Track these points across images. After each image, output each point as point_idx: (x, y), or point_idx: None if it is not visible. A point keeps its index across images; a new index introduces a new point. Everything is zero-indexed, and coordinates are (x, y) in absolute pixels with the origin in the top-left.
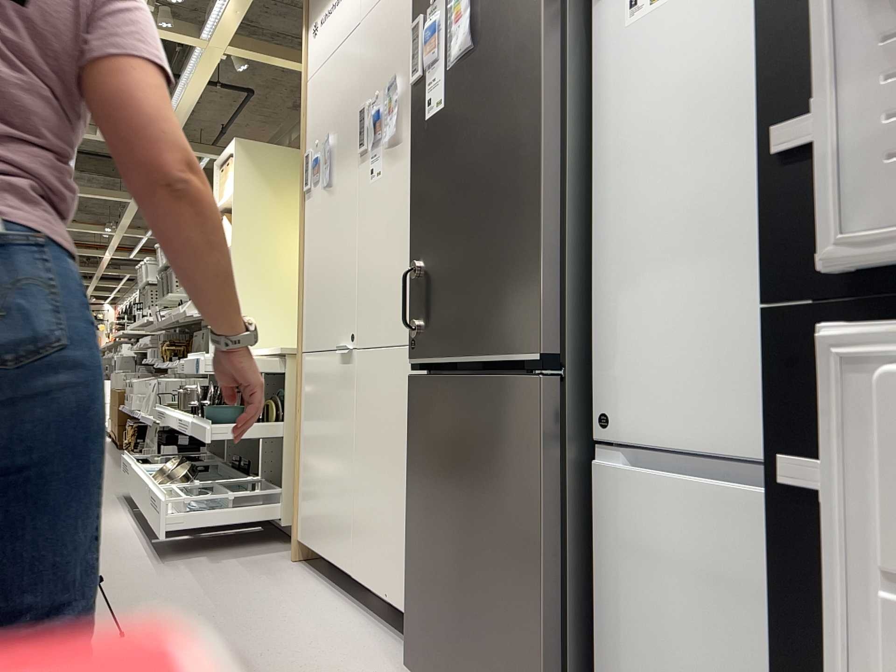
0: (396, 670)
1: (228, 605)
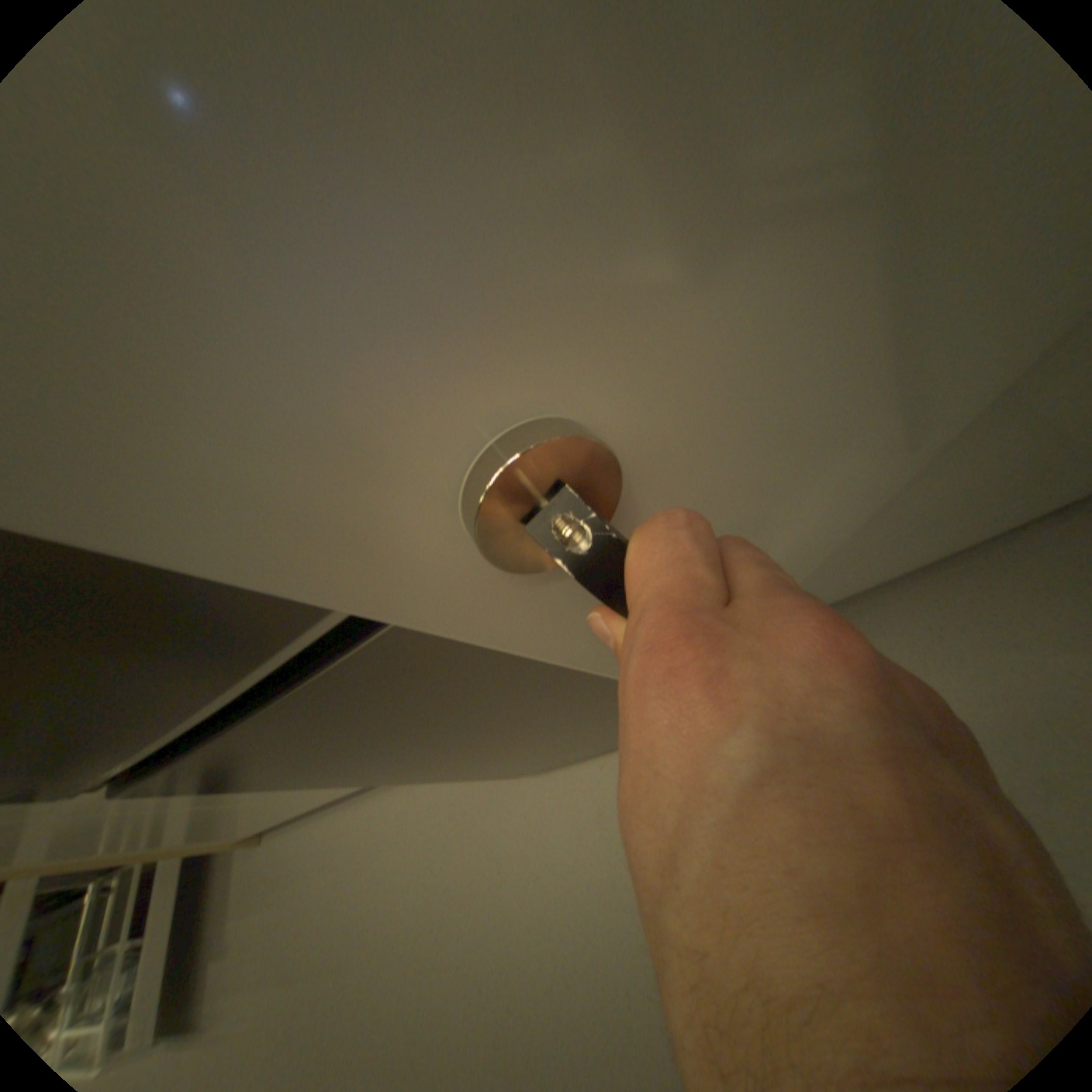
0: (498, 777)
1: (323, 953)
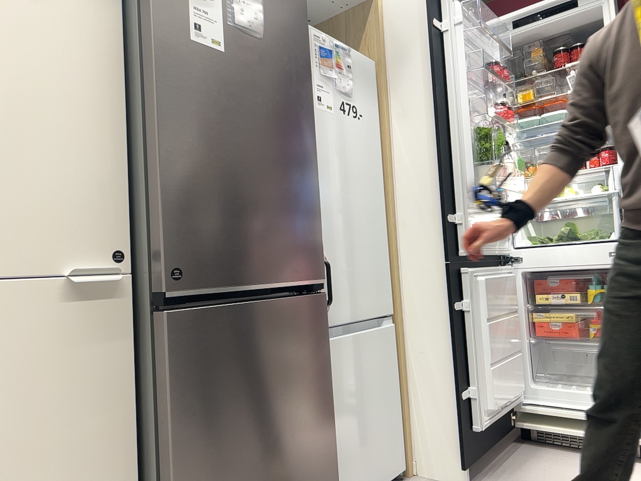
0: None
1: None
